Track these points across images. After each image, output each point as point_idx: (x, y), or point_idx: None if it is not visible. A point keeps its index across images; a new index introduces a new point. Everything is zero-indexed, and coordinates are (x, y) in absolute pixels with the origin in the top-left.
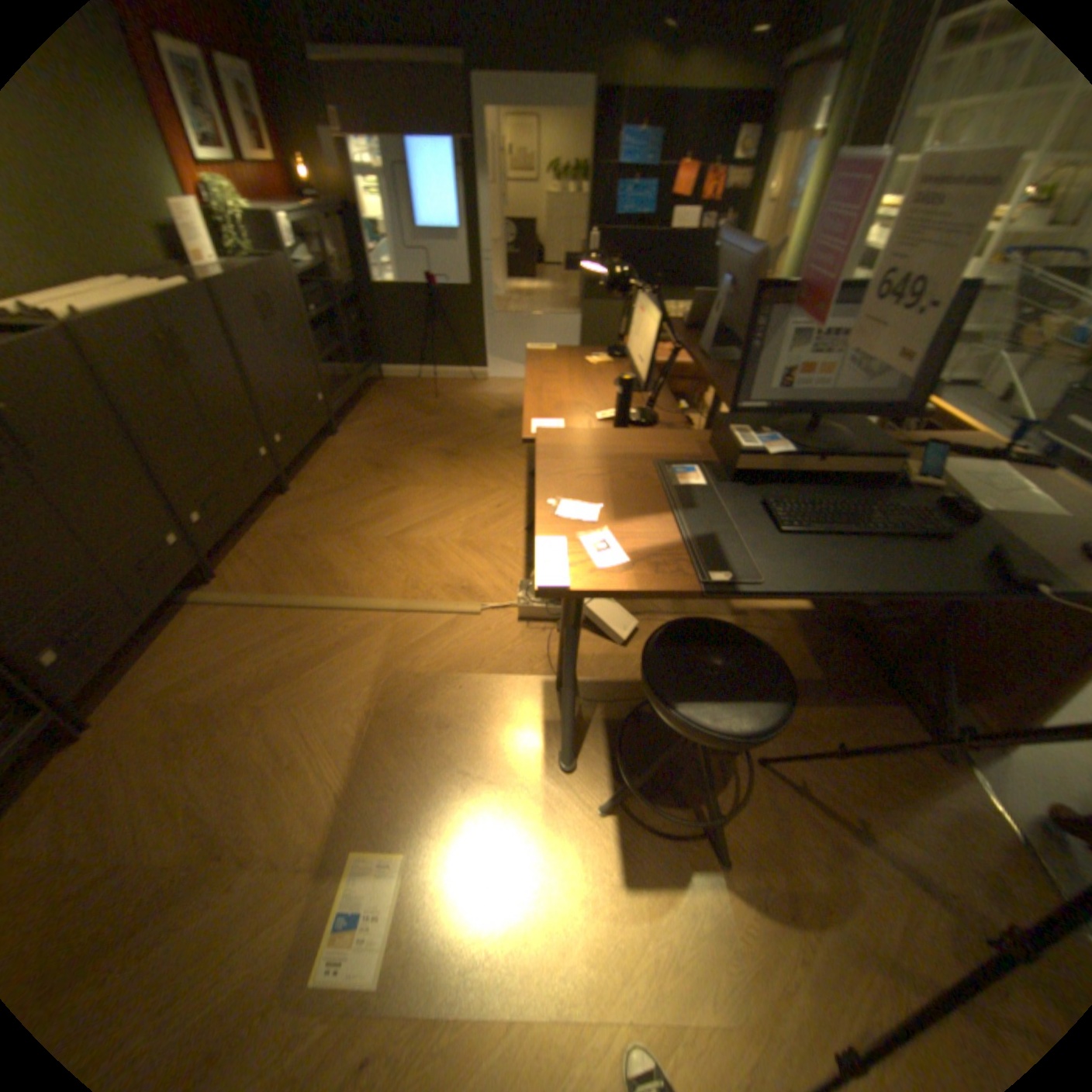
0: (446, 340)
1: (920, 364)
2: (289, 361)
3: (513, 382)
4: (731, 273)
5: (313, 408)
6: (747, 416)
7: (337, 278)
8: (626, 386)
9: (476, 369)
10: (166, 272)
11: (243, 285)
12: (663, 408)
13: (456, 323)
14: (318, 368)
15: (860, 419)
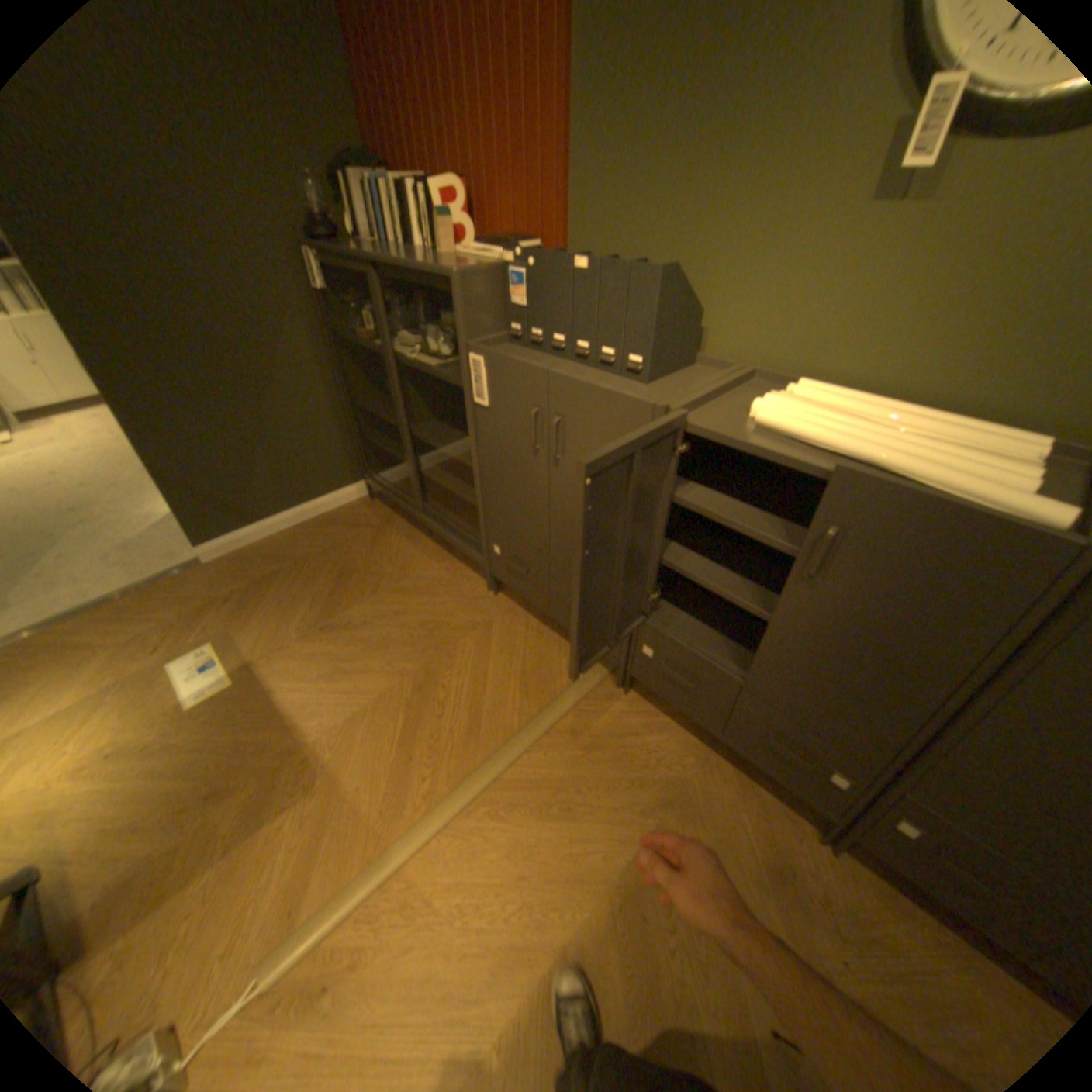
0: None
1: None
2: None
3: None
4: None
5: None
6: None
7: None
8: None
9: None
10: None
11: None
12: None
13: None
14: None
15: None
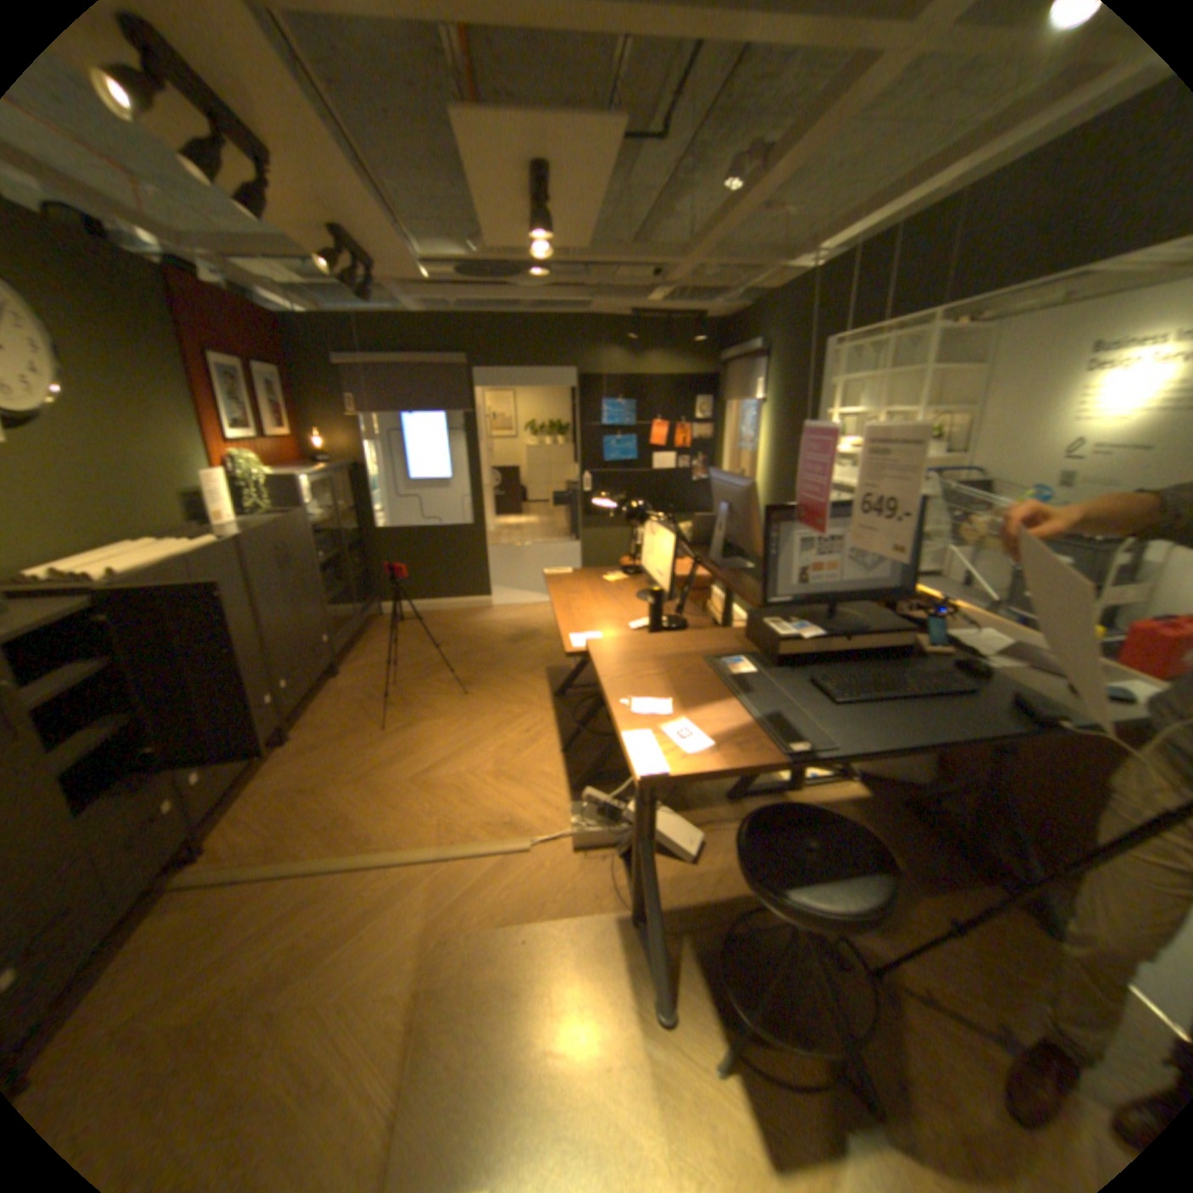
0: (452, 573)
1: (901, 560)
2: (302, 603)
3: (520, 607)
4: (728, 502)
5: (321, 648)
6: (773, 613)
7: (346, 525)
8: (657, 598)
9: (482, 597)
10: (190, 530)
11: (270, 537)
12: (690, 615)
13: (461, 557)
14: (325, 609)
15: (866, 608)
